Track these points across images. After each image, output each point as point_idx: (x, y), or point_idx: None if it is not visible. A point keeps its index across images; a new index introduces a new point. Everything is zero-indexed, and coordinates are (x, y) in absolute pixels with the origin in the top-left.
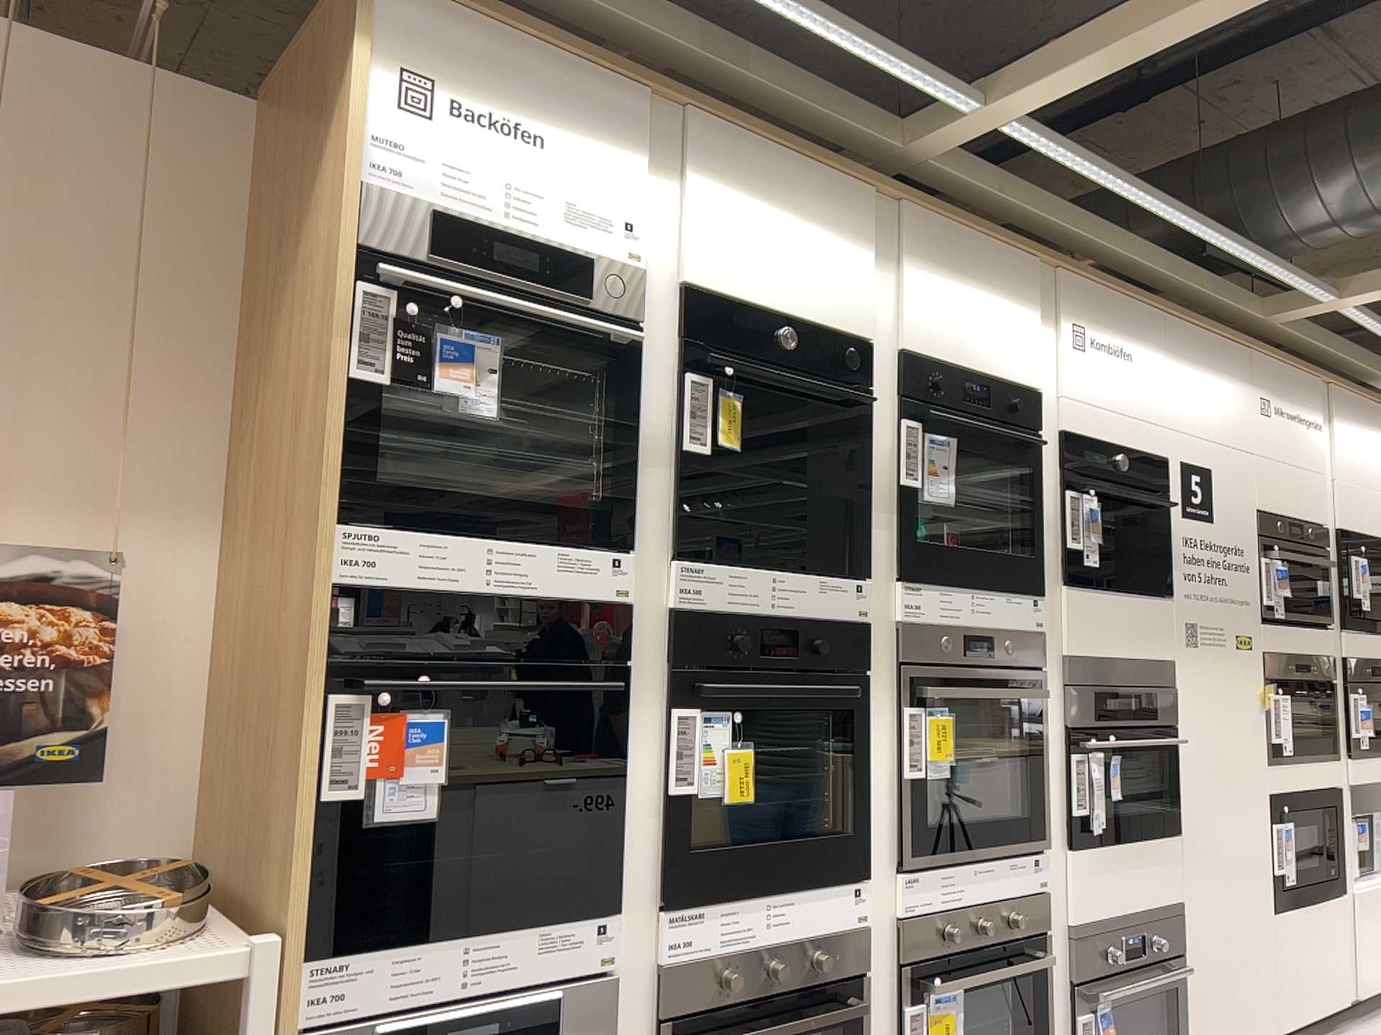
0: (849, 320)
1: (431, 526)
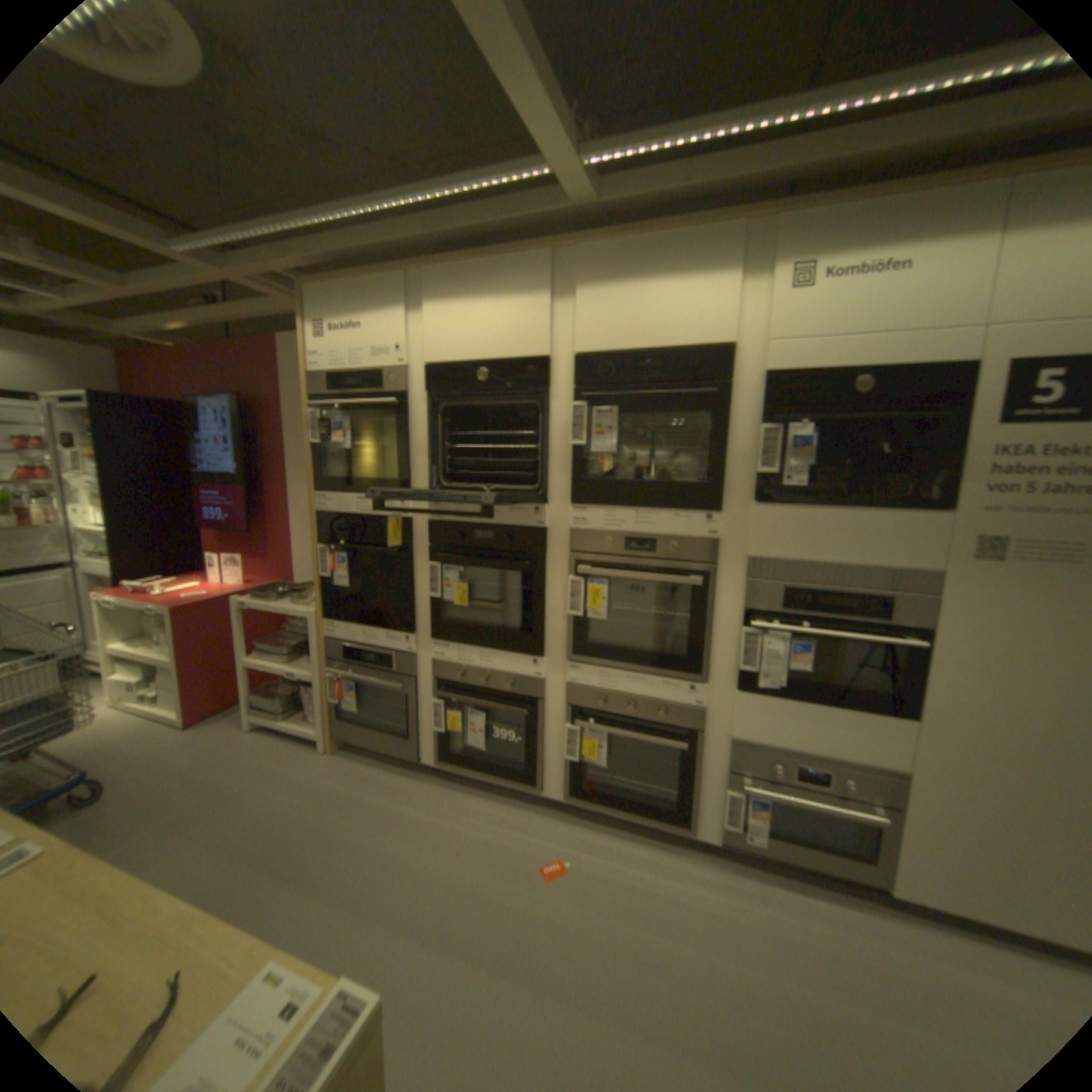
0: (534, 342)
1: (333, 493)
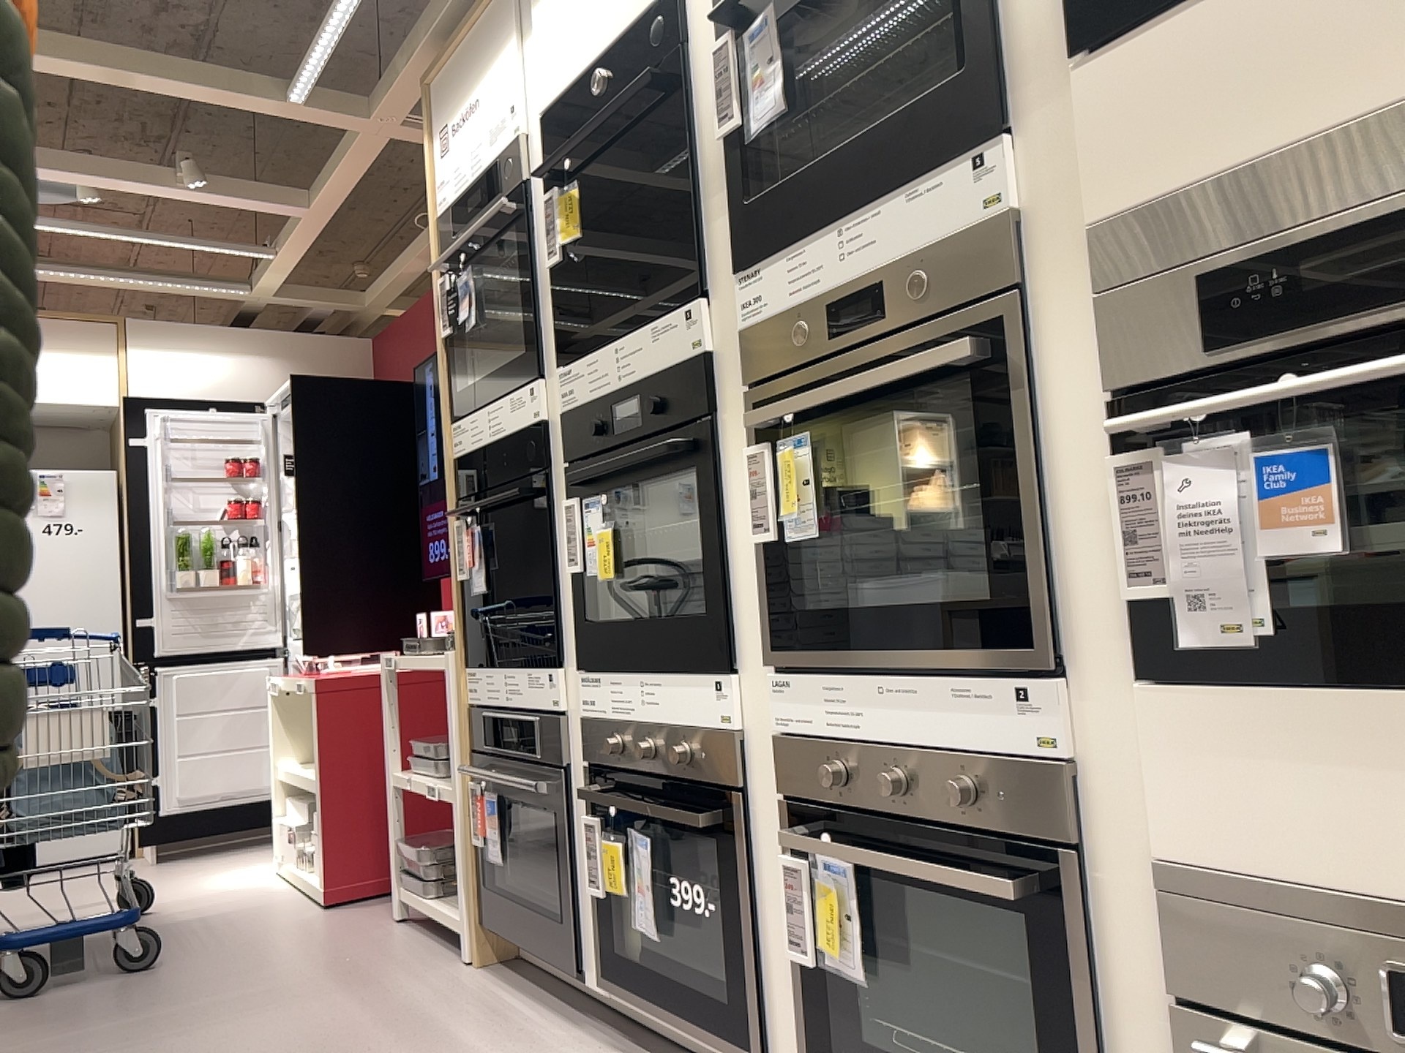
0: None
1: (467, 412)
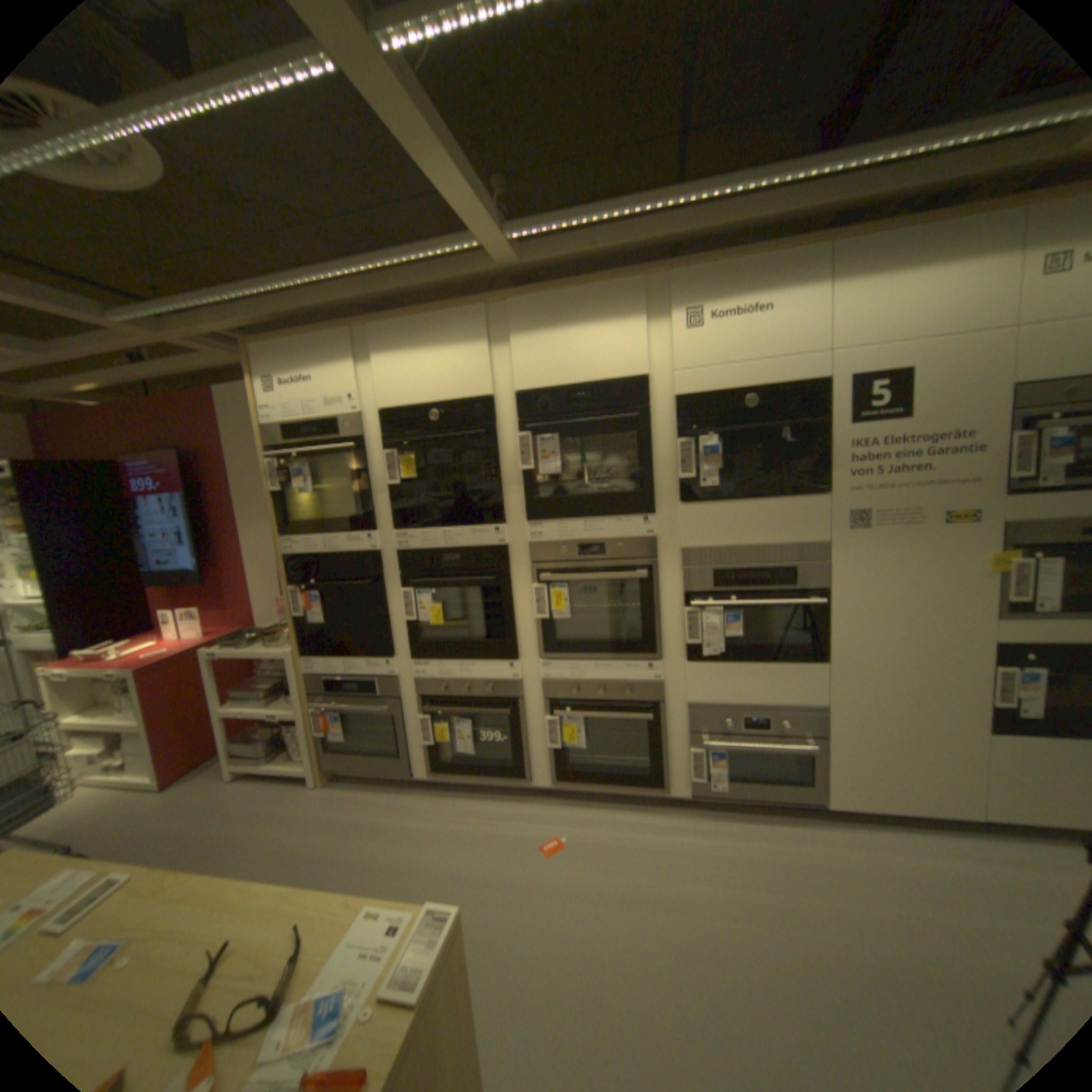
0: (479, 384)
1: (299, 536)
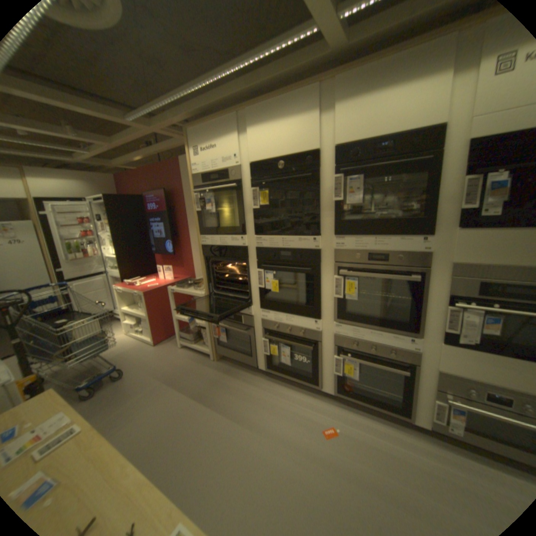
0: (310, 140)
1: (209, 235)
